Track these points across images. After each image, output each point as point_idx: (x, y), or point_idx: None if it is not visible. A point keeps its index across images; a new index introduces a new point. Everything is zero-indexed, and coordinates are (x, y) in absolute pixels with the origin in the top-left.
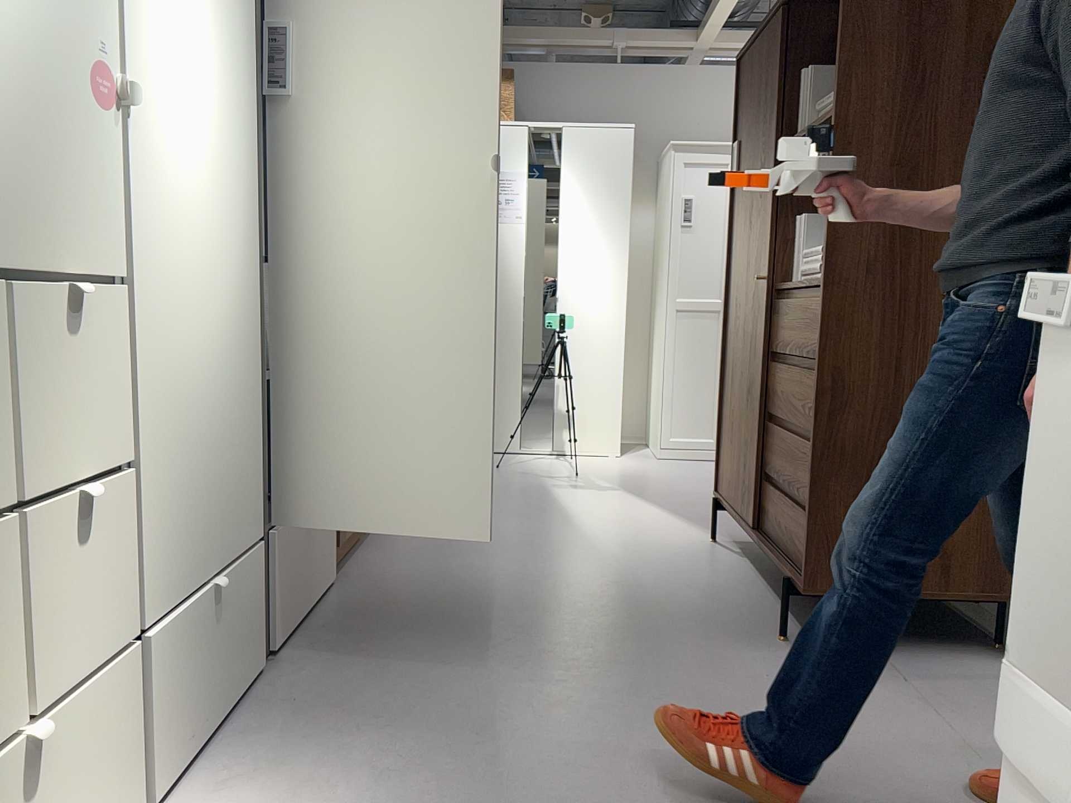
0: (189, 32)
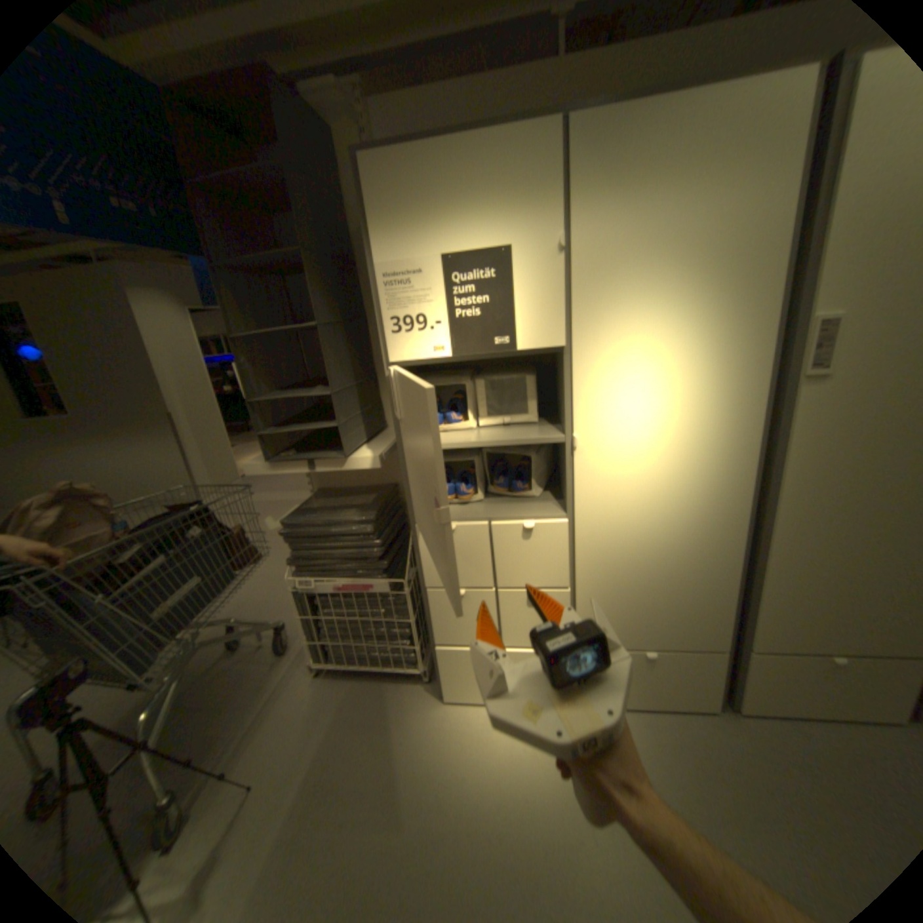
0: (656, 384)
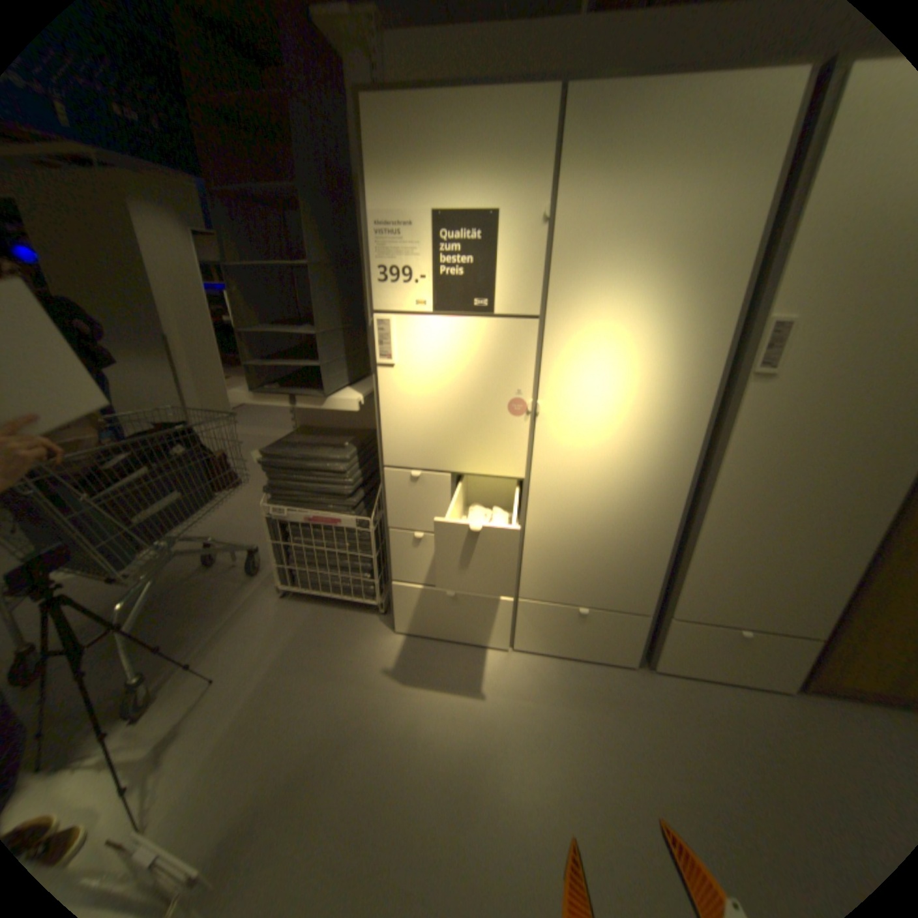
0: (619, 363)
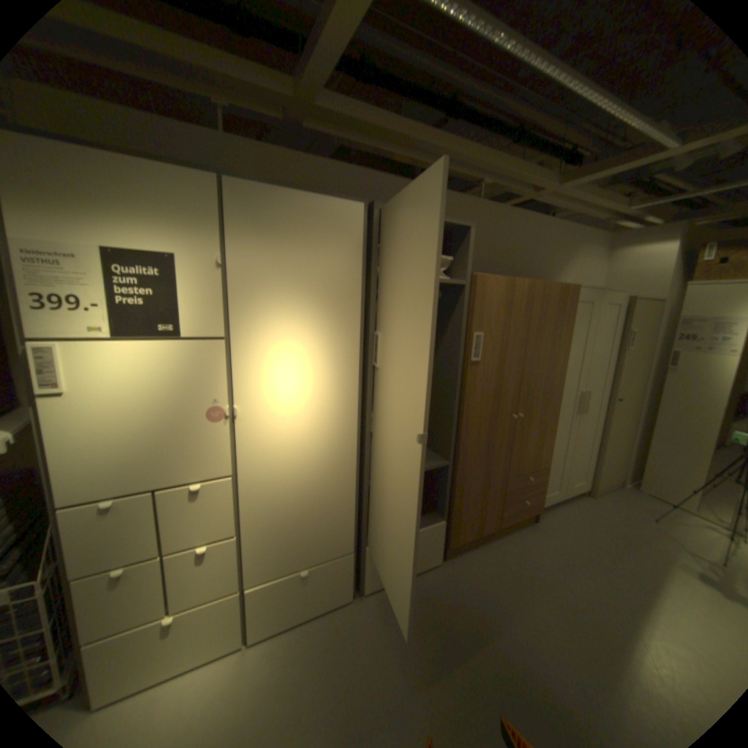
0: (294, 368)
